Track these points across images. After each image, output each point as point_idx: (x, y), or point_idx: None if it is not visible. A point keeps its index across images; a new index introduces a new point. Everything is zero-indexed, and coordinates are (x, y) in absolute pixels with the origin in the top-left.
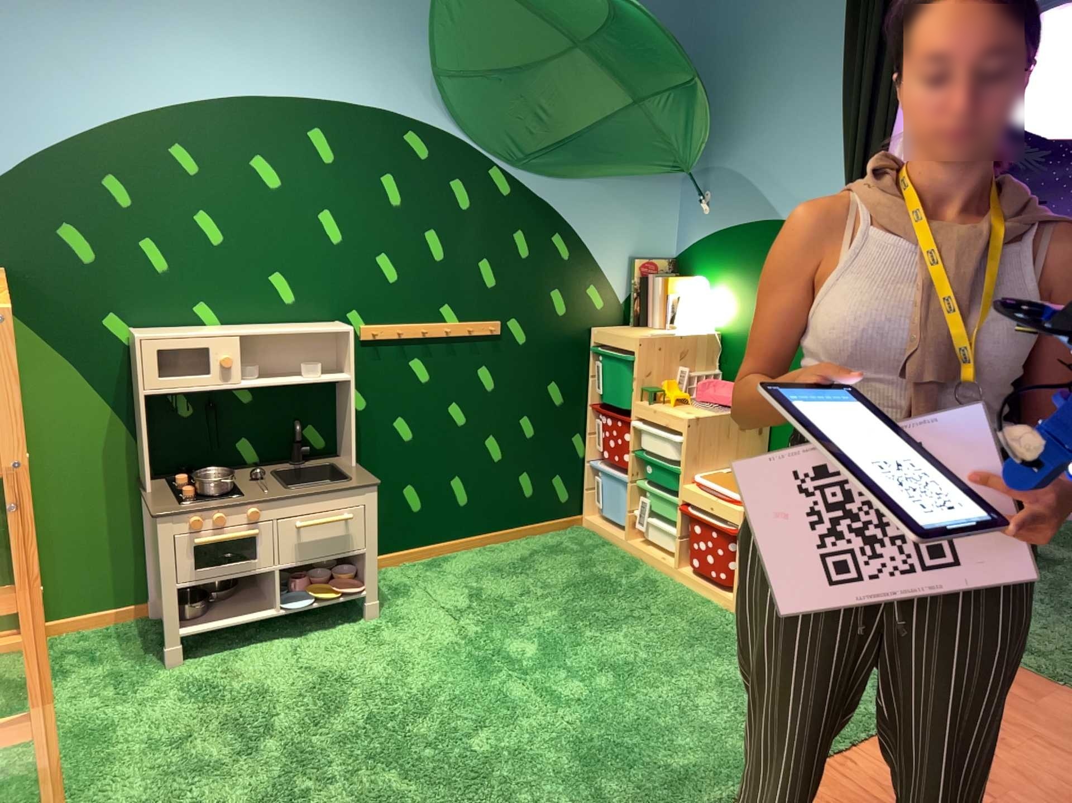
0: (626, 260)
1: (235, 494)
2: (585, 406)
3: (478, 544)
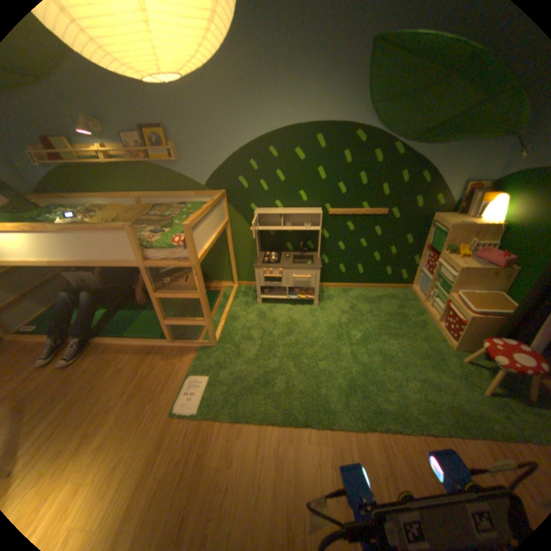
0: (465, 181)
1: (275, 264)
2: (423, 246)
3: (364, 288)
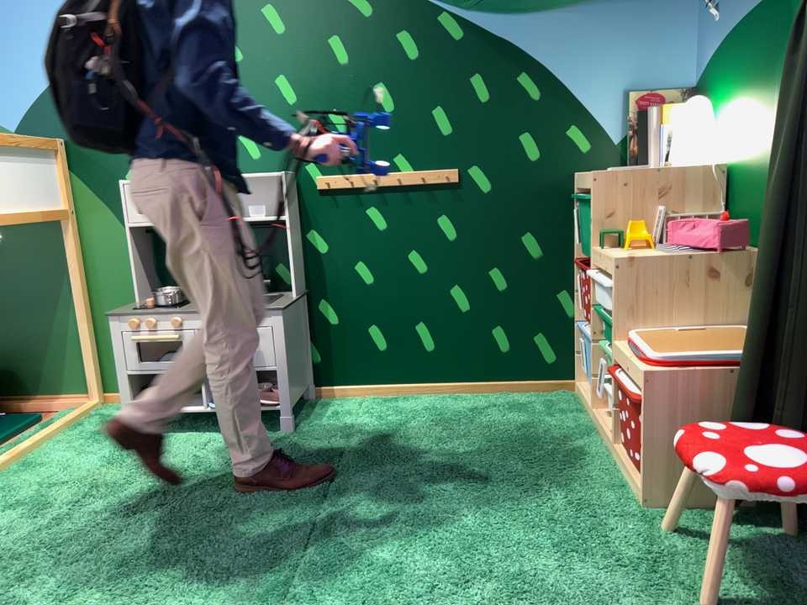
0: (623, 92)
1: (170, 308)
2: (573, 260)
3: (447, 393)
